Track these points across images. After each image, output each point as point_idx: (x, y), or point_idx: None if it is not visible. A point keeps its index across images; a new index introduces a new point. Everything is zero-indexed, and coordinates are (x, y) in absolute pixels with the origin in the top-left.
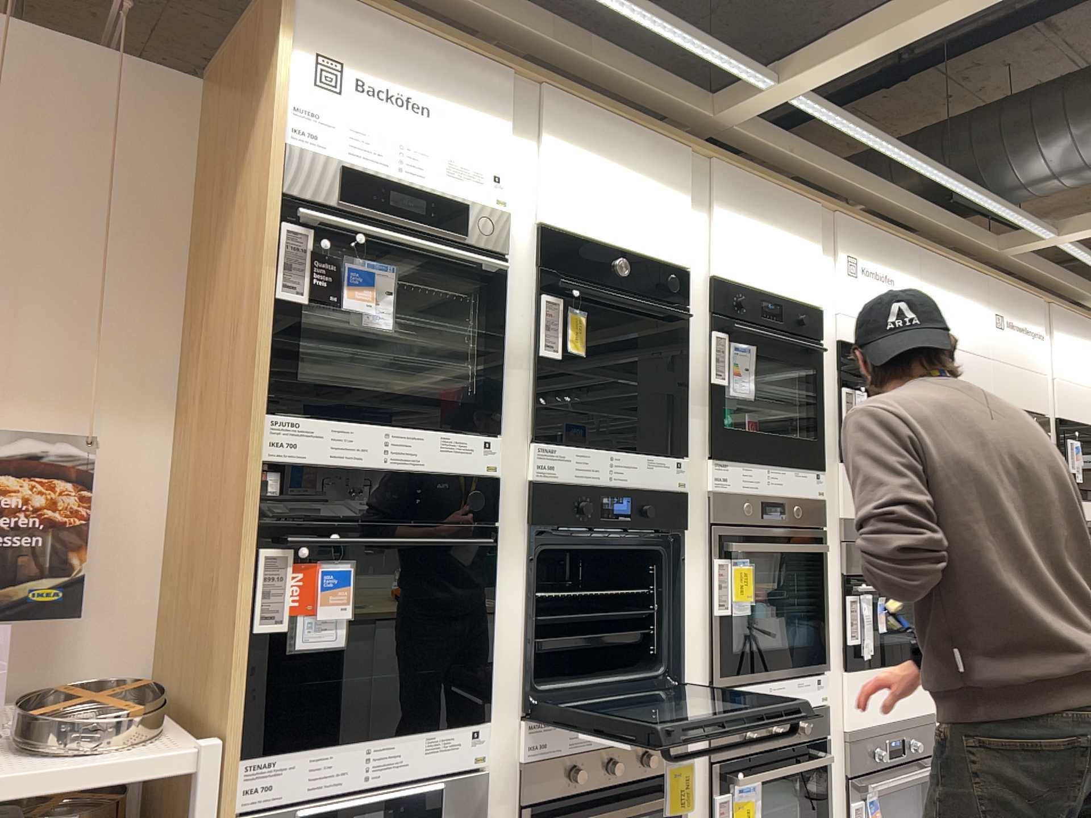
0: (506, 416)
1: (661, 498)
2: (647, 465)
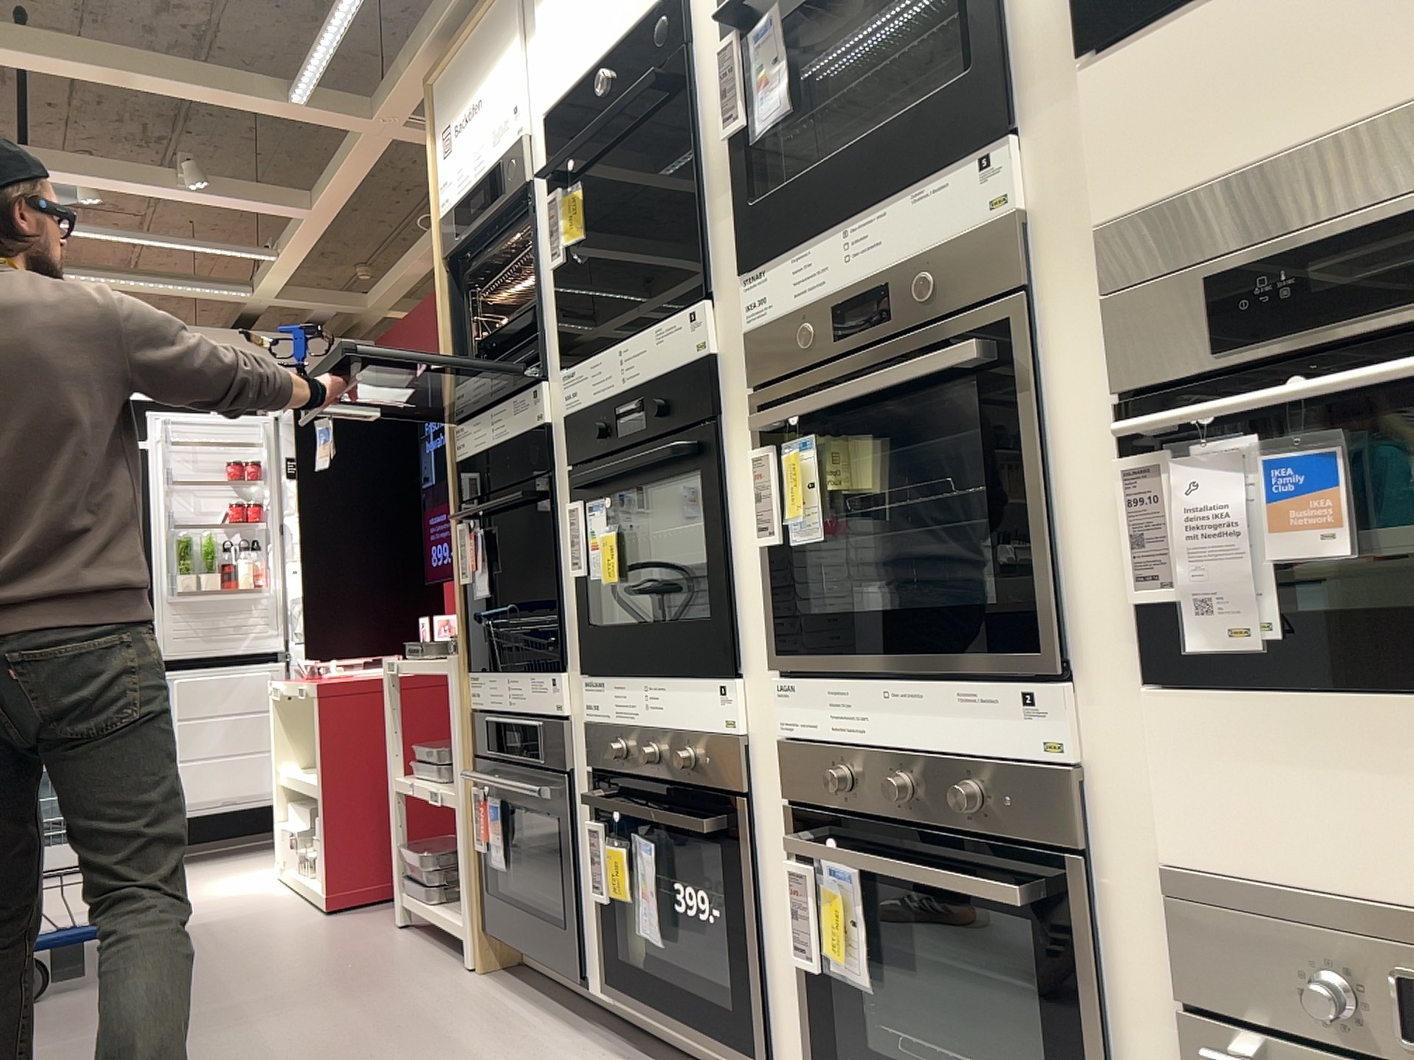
0: (545, 355)
1: (680, 382)
2: (659, 339)
